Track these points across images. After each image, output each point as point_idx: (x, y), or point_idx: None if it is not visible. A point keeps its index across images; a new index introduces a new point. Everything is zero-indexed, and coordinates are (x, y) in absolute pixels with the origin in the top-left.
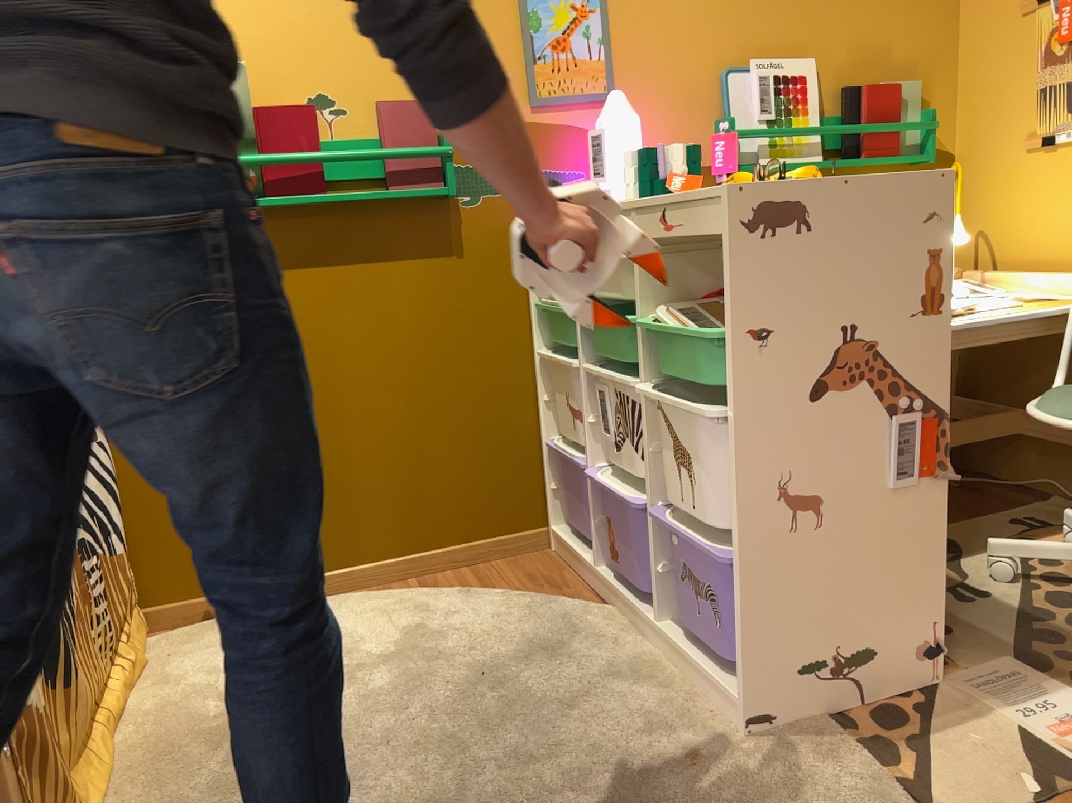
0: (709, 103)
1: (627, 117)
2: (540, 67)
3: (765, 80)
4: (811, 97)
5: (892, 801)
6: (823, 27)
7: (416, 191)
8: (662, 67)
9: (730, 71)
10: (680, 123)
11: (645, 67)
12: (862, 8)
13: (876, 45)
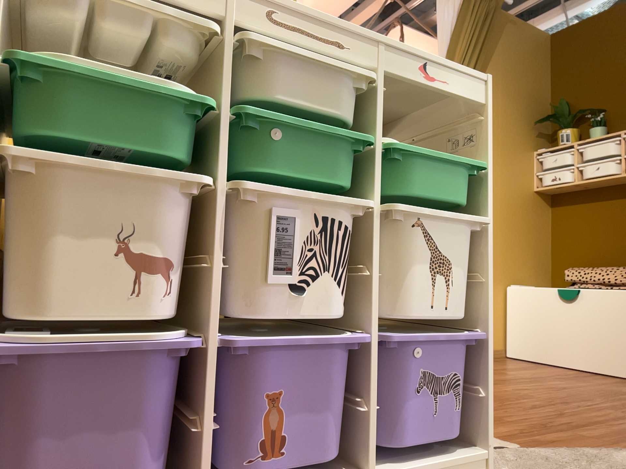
0: None
1: None
2: None
3: None
4: None
5: (502, 447)
6: None
7: None
8: None
9: None
10: None
11: None
12: None
13: None
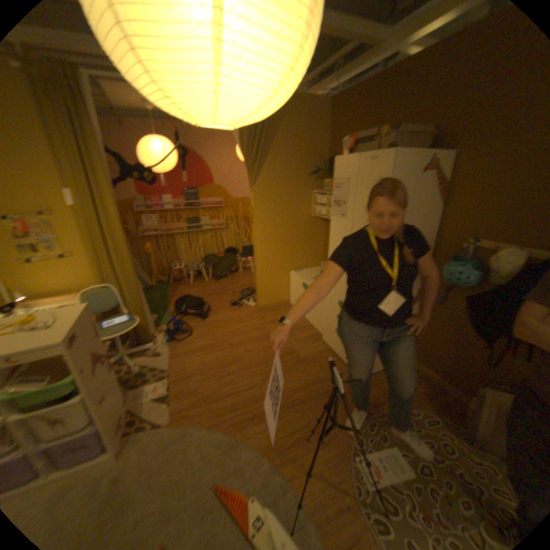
0: None
1: None
2: None
3: None
4: None
5: (152, 433)
6: None
7: None
8: None
9: None
10: None
11: None
12: None
13: None
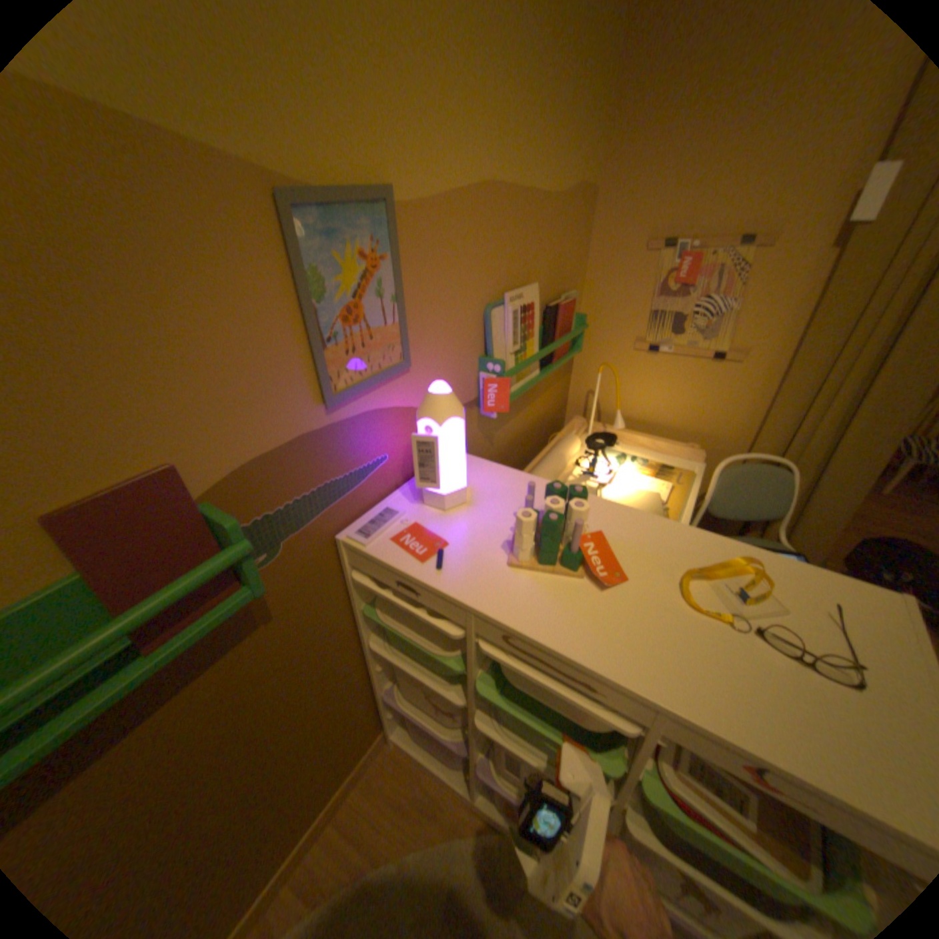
0: (477, 341)
1: (461, 417)
2: (332, 351)
3: (517, 313)
4: (537, 320)
5: None
6: (541, 248)
7: (204, 631)
8: (446, 313)
9: (493, 306)
10: (459, 368)
11: (433, 317)
12: (560, 227)
13: (562, 260)
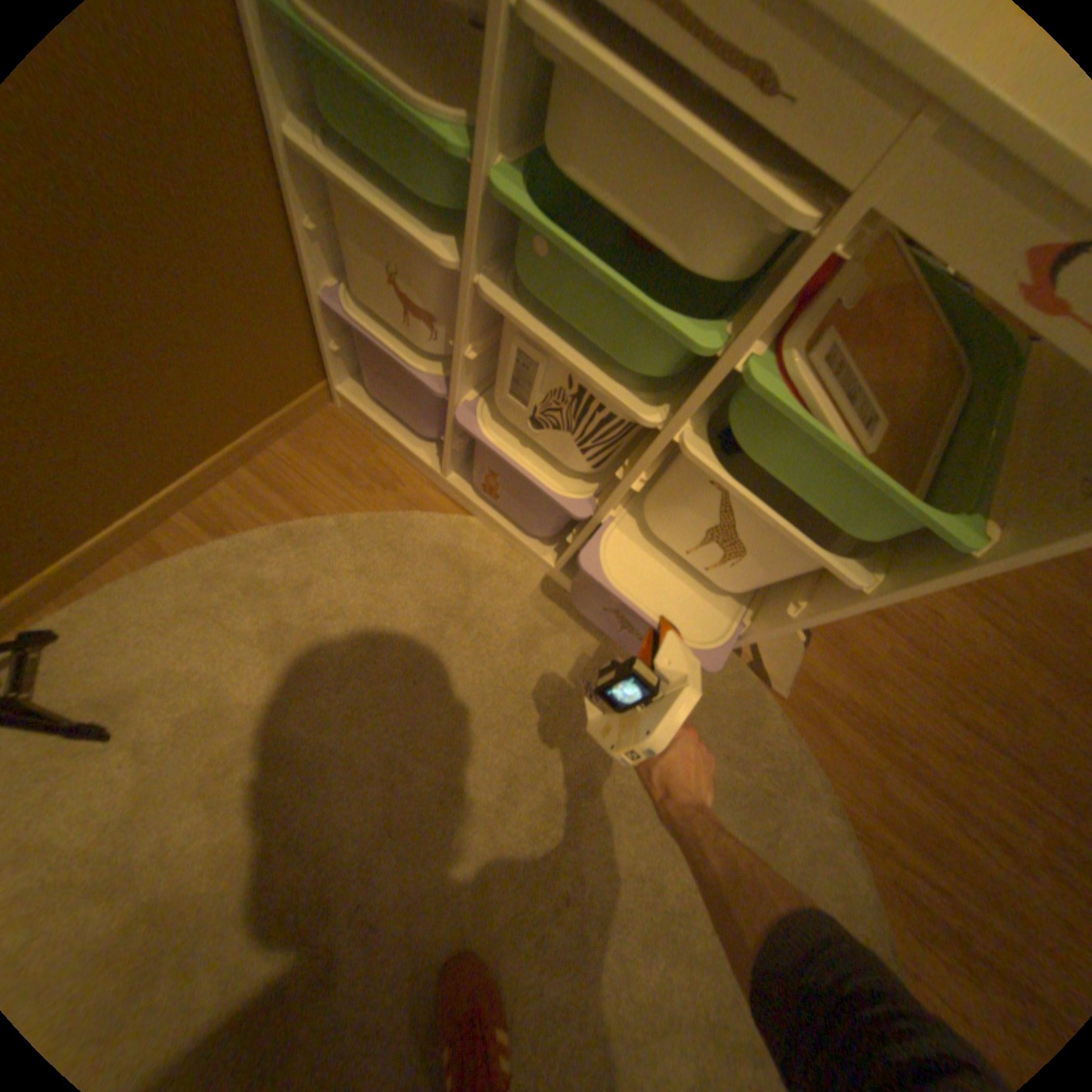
0: None
1: None
2: None
3: None
4: None
5: (752, 683)
6: None
7: None
8: None
9: None
10: None
11: None
12: None
13: None
